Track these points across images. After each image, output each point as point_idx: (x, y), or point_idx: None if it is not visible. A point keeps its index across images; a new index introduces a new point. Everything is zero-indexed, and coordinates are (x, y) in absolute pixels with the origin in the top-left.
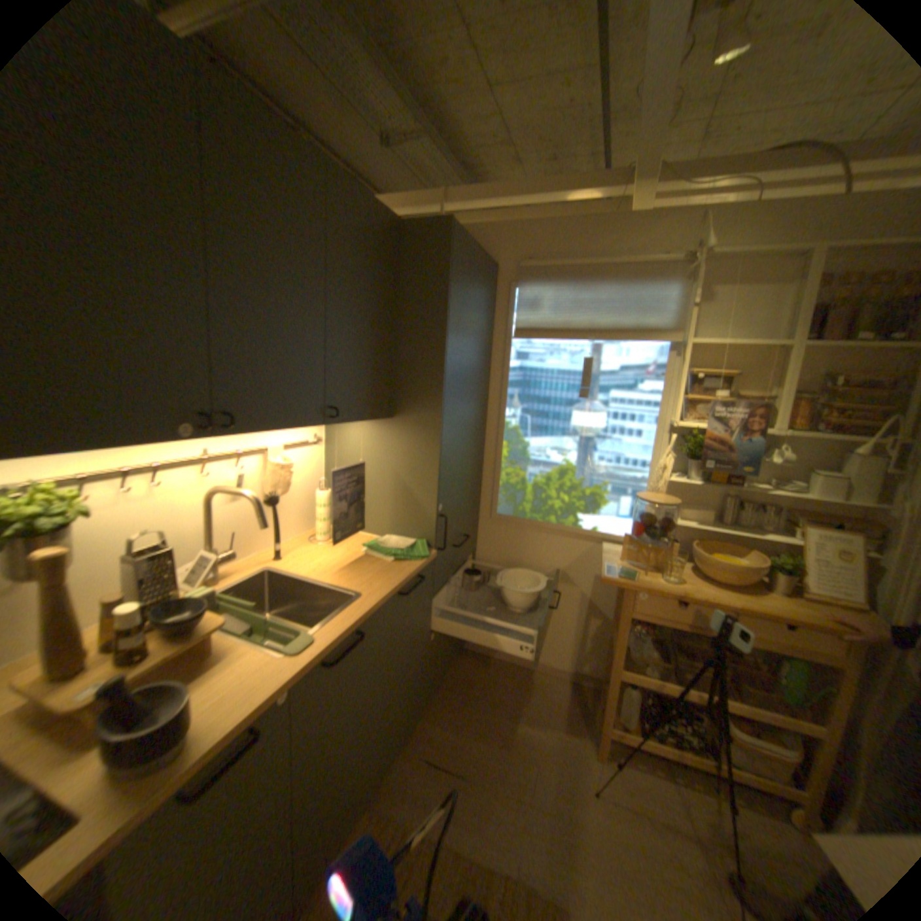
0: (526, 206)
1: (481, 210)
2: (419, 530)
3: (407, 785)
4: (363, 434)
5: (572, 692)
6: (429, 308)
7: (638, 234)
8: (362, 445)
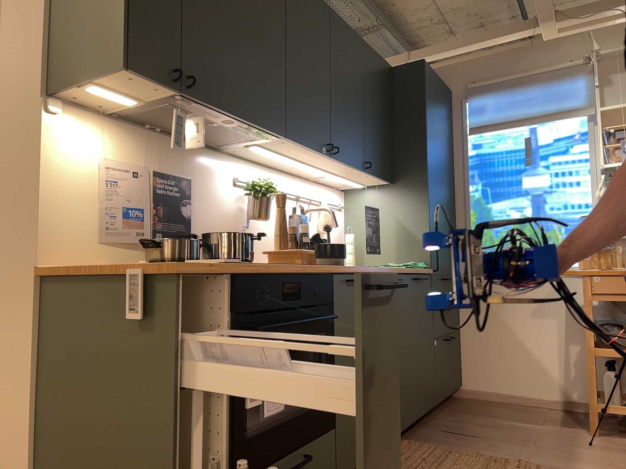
0: (465, 53)
1: (434, 61)
2: (418, 256)
3: (432, 436)
4: (373, 198)
5: (564, 413)
6: (414, 111)
7: (547, 55)
8: (373, 206)
